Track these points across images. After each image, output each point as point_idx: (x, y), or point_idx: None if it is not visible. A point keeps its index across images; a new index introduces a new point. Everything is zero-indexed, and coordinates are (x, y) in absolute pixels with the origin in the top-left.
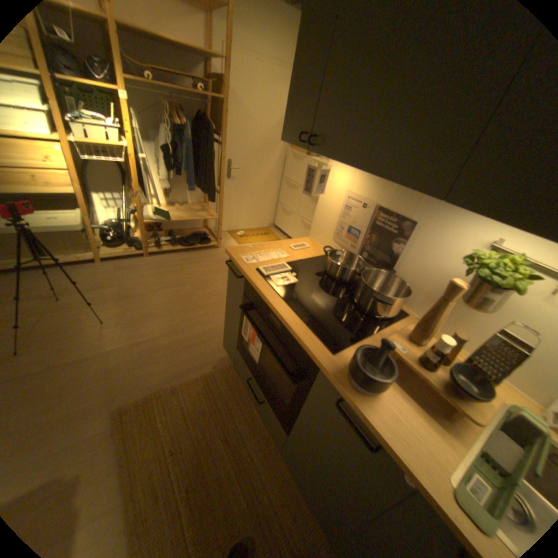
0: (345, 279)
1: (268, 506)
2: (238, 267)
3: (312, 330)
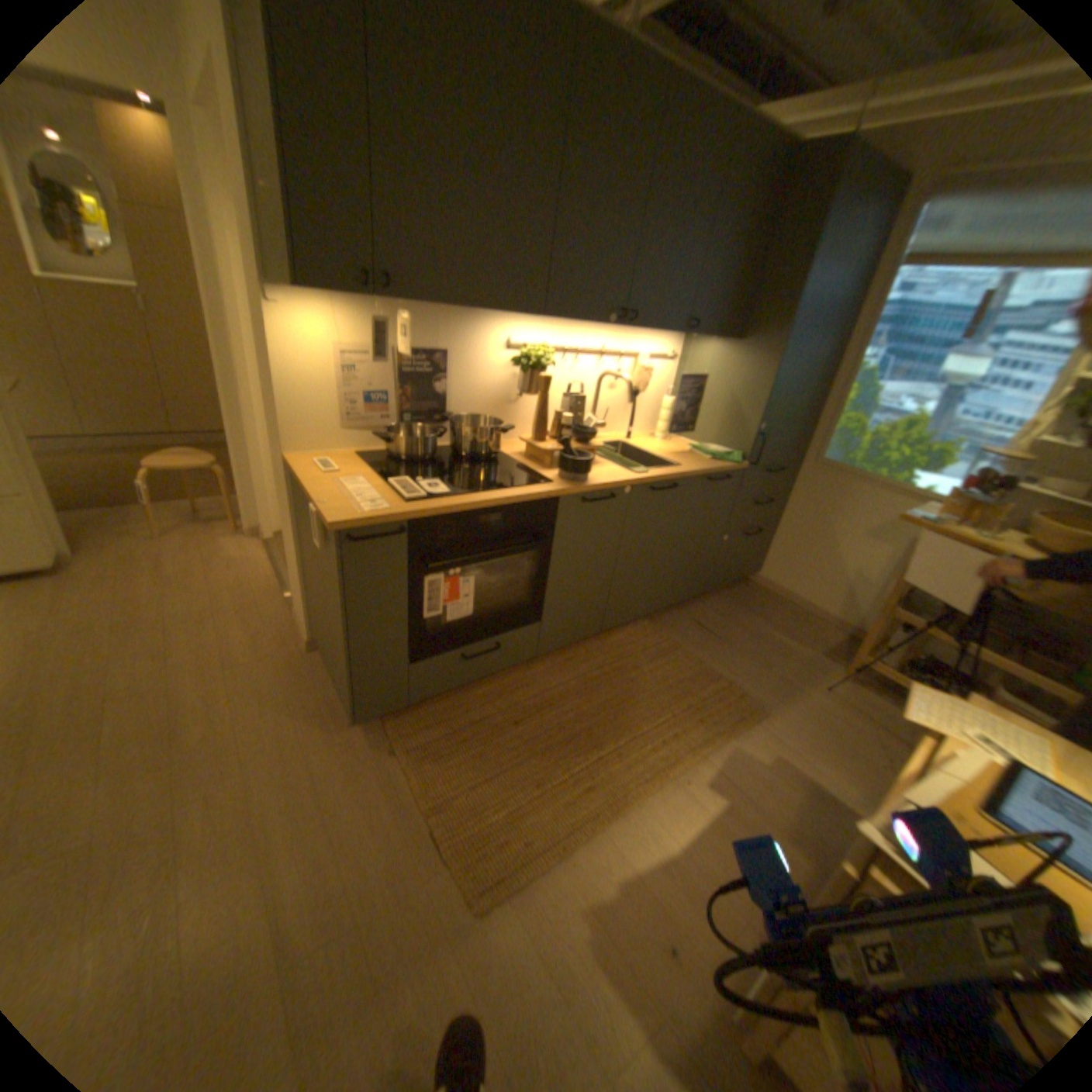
0: (428, 454)
1: (574, 682)
2: (389, 520)
3: (523, 486)
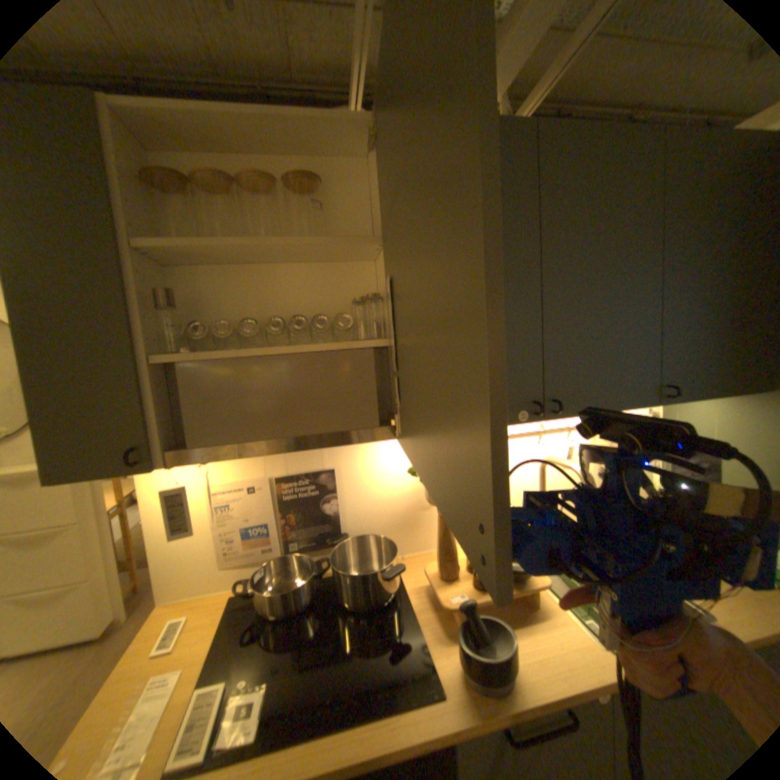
0: (305, 600)
1: None
2: None
3: (390, 714)
